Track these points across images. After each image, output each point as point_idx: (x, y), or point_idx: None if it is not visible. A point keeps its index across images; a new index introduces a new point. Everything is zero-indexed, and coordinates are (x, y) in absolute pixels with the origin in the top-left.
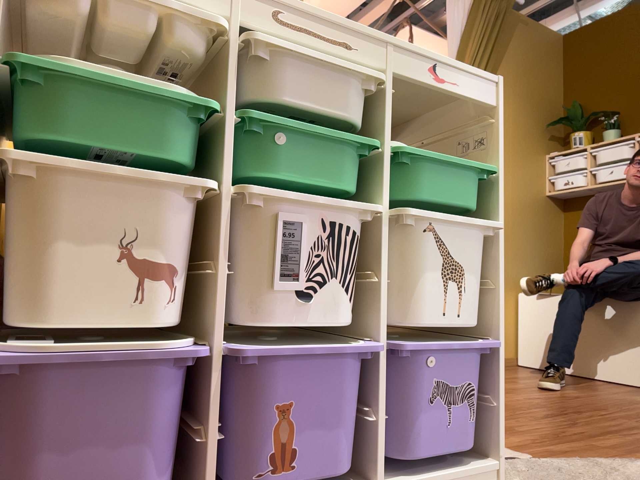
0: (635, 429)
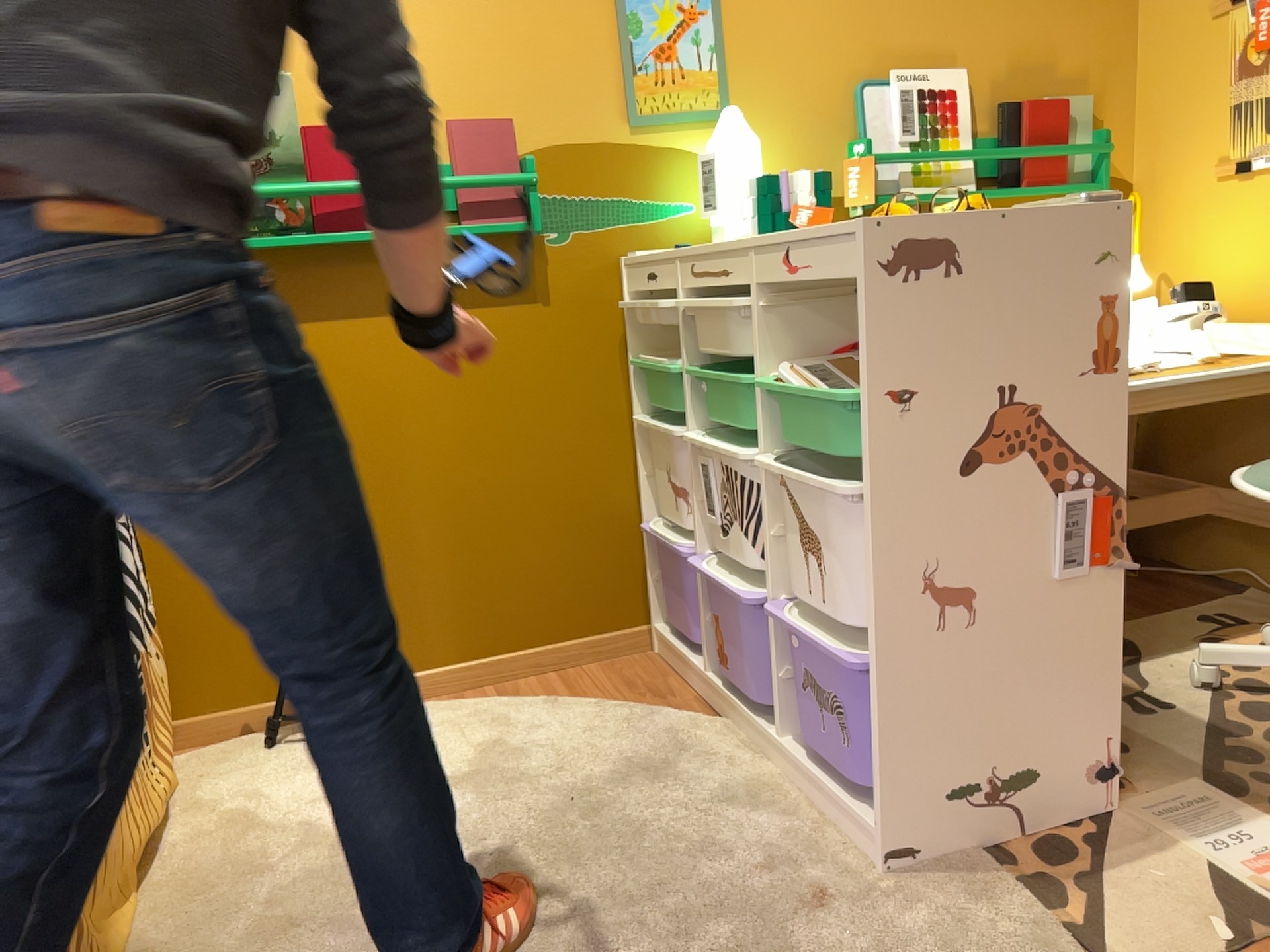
0: None
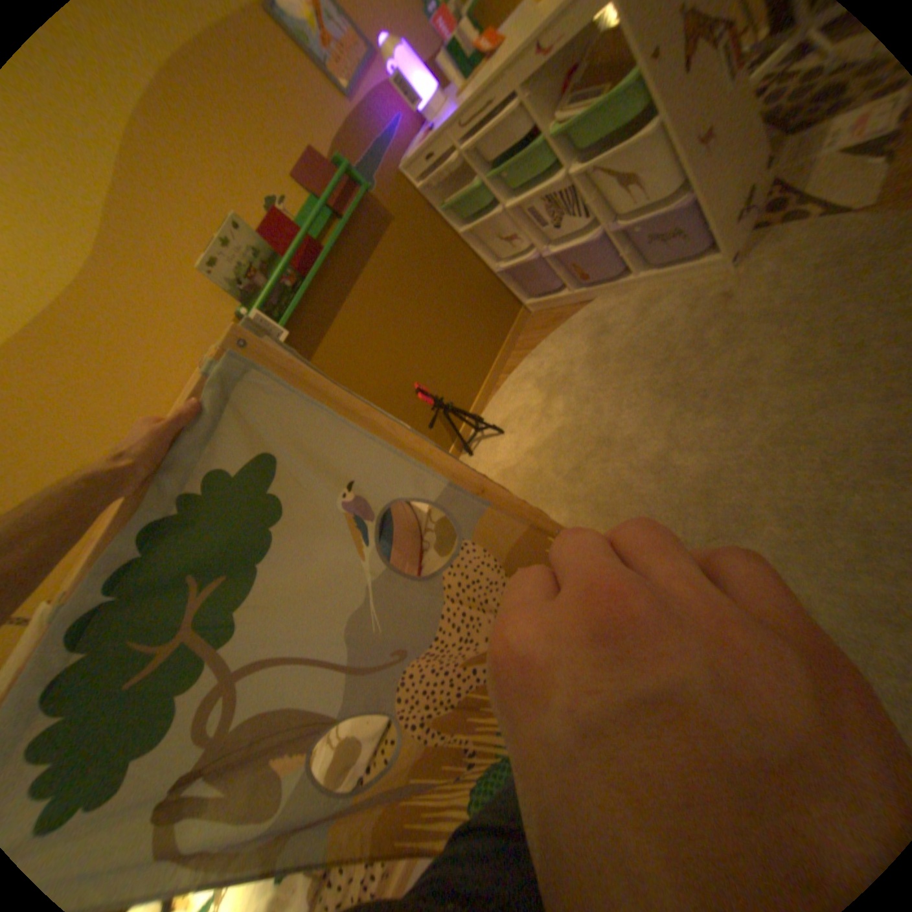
0: None
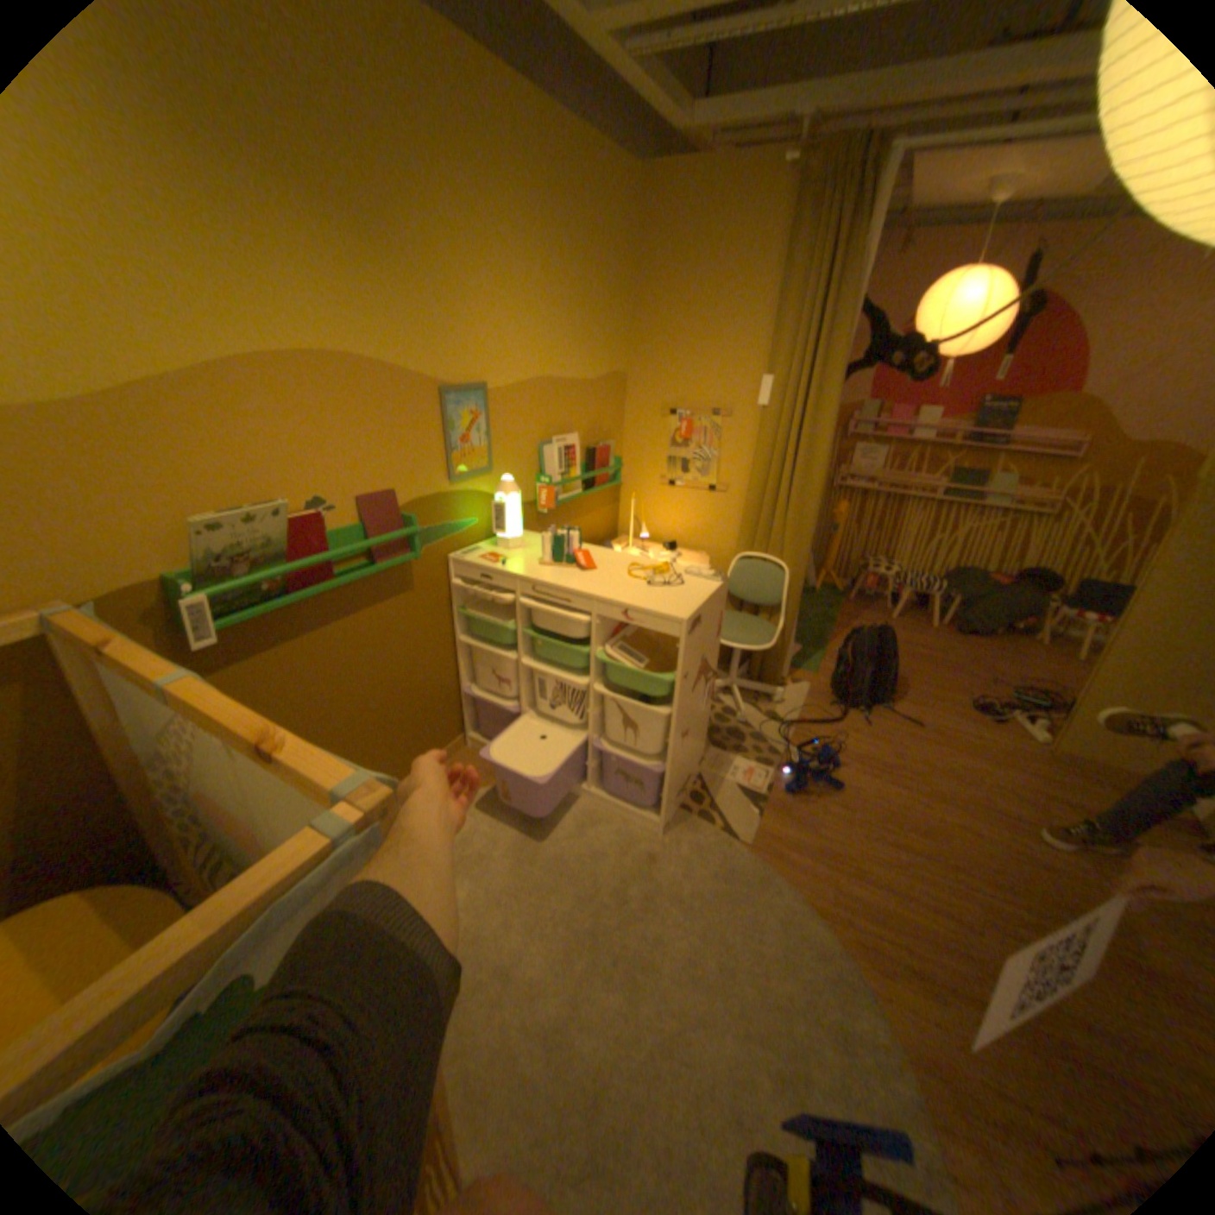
0: (934, 919)
